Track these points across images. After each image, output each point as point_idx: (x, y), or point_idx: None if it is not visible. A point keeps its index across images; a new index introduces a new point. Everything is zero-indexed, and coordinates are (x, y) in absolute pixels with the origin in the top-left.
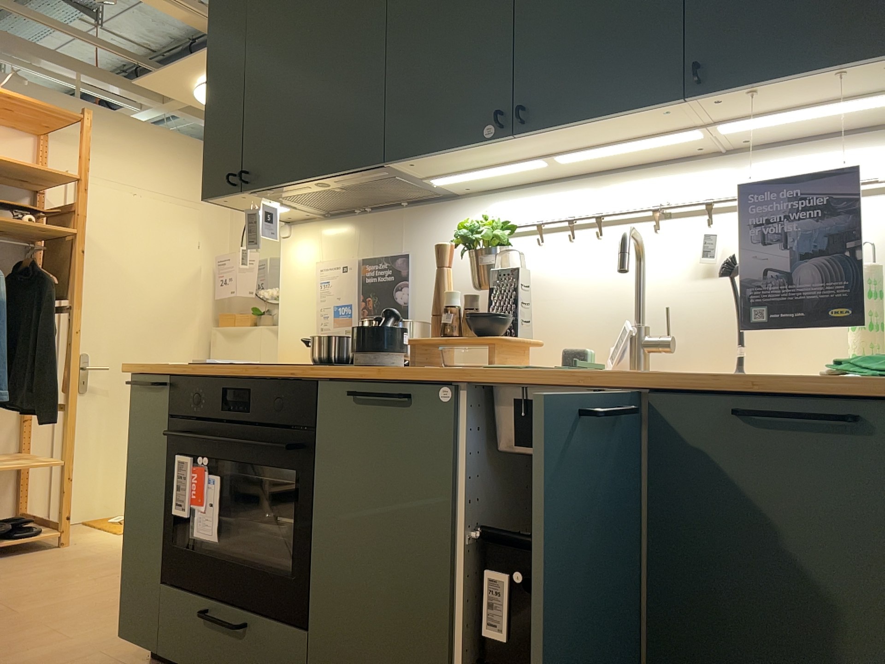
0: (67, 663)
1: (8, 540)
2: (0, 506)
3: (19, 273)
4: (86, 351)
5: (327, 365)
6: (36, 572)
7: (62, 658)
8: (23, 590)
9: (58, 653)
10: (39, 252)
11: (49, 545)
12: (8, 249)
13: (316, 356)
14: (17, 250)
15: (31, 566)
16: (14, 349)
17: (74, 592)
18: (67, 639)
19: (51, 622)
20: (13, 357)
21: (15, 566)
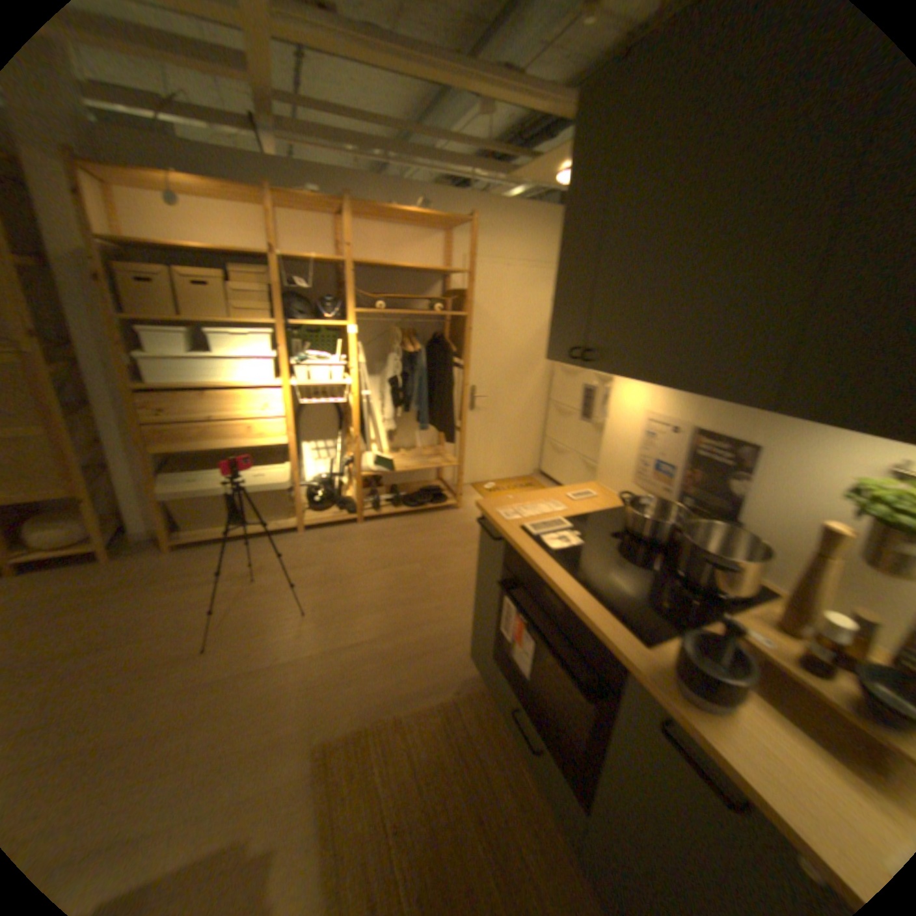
0: (444, 650)
1: (429, 506)
2: (428, 474)
3: (432, 336)
4: (472, 384)
5: (642, 643)
6: (441, 535)
7: (443, 643)
8: (432, 554)
9: (441, 635)
10: (443, 322)
11: (450, 507)
12: (425, 321)
13: (631, 527)
14: (431, 321)
15: (439, 528)
16: (430, 390)
17: (457, 565)
18: (447, 621)
19: (442, 597)
20: (430, 395)
21: (432, 525)
